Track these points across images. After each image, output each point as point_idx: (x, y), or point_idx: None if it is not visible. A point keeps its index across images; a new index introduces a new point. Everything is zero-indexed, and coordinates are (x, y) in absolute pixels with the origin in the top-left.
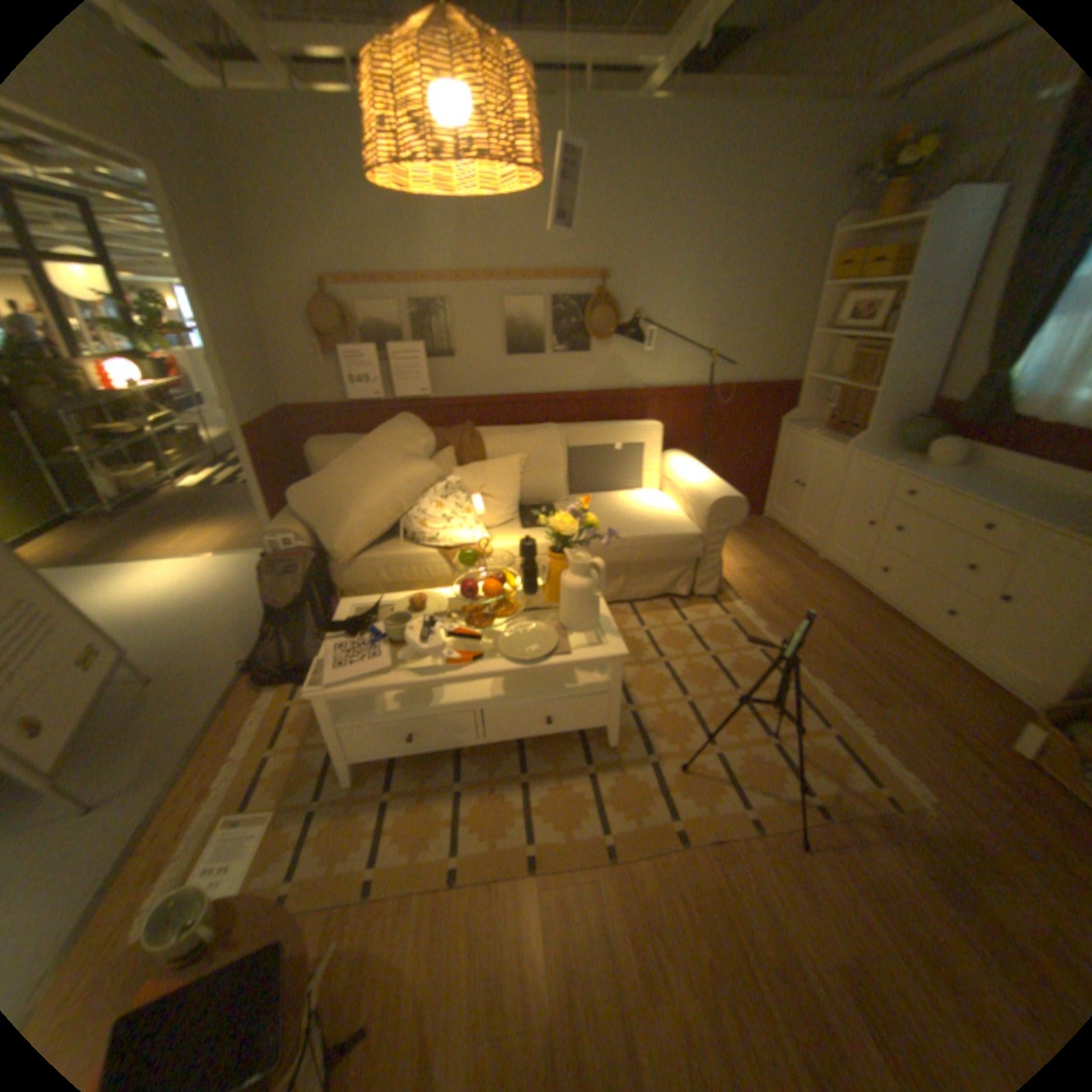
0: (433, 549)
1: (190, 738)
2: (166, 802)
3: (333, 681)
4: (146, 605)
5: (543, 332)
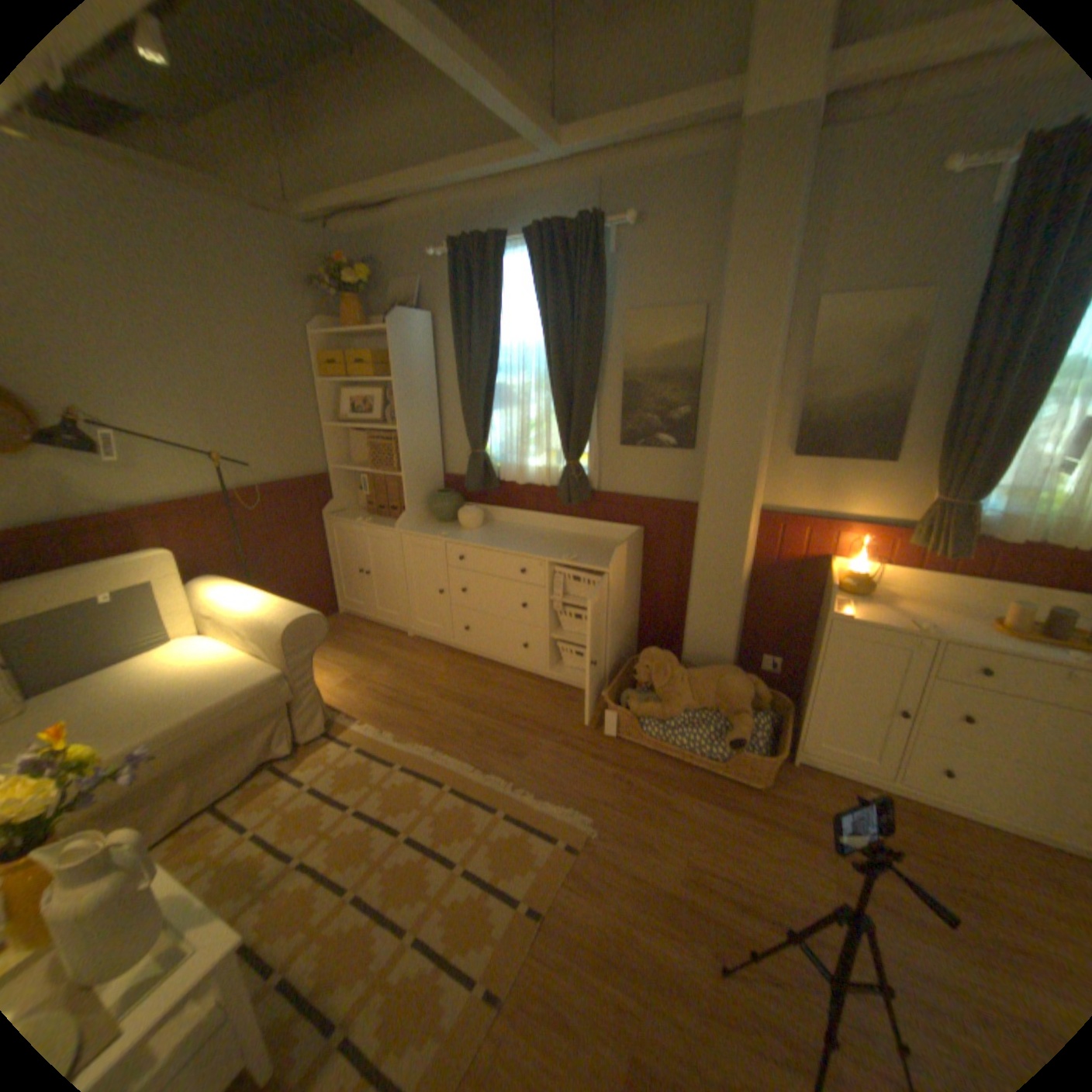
0: None
1: None
2: None
3: None
4: None
5: None
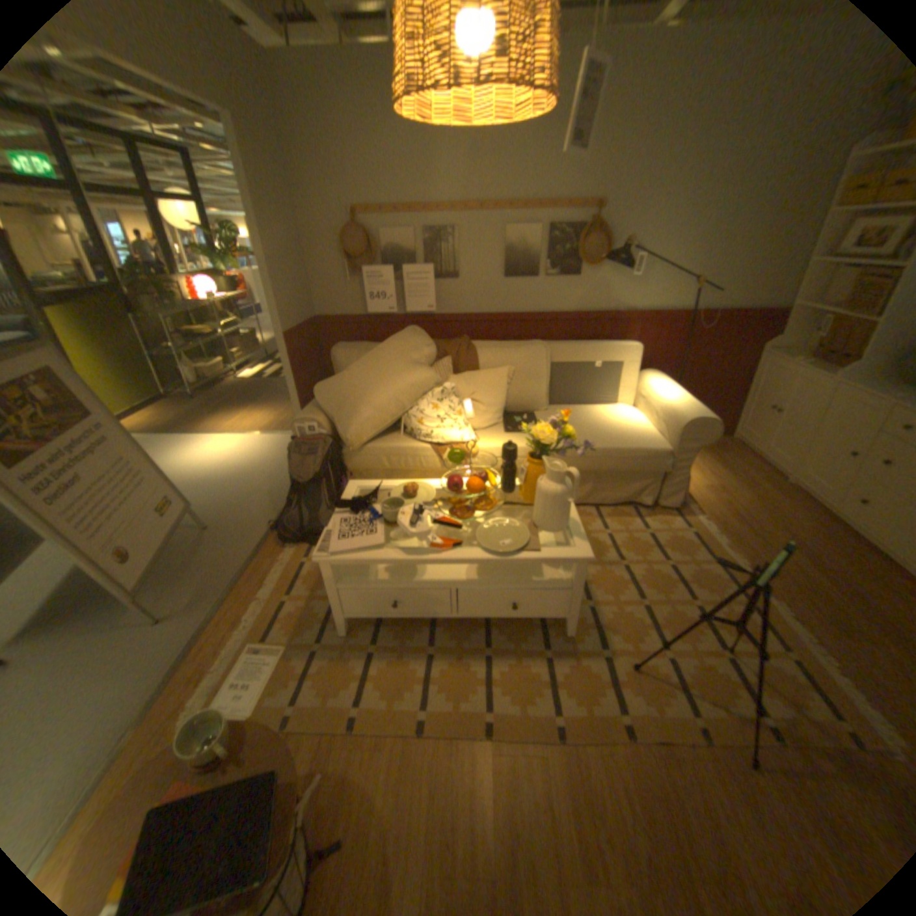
0: (427, 444)
1: (231, 577)
2: (210, 624)
3: (338, 549)
4: (209, 468)
5: (539, 257)
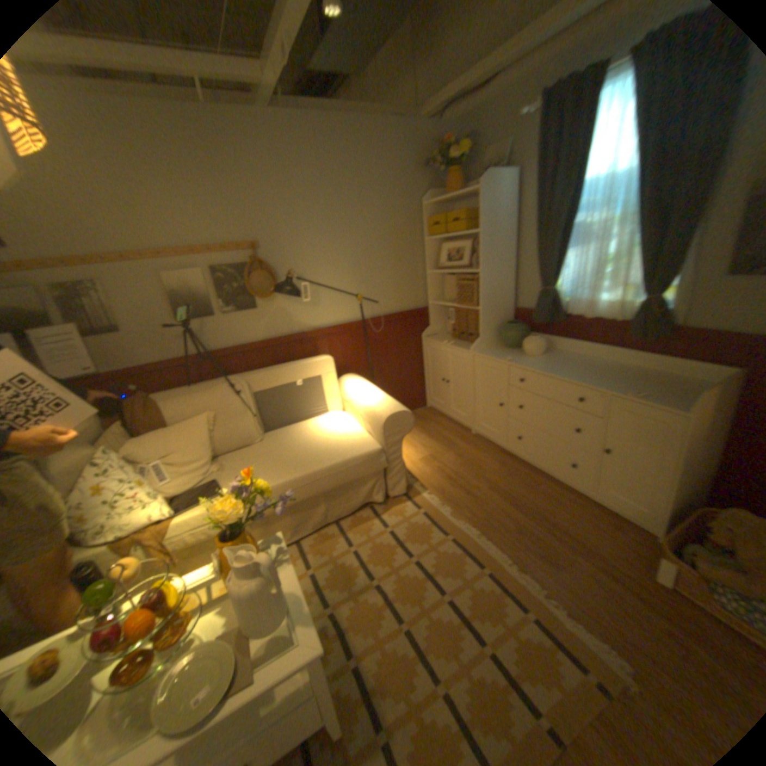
0: (102, 546)
1: None
2: None
3: None
4: None
5: (208, 297)
